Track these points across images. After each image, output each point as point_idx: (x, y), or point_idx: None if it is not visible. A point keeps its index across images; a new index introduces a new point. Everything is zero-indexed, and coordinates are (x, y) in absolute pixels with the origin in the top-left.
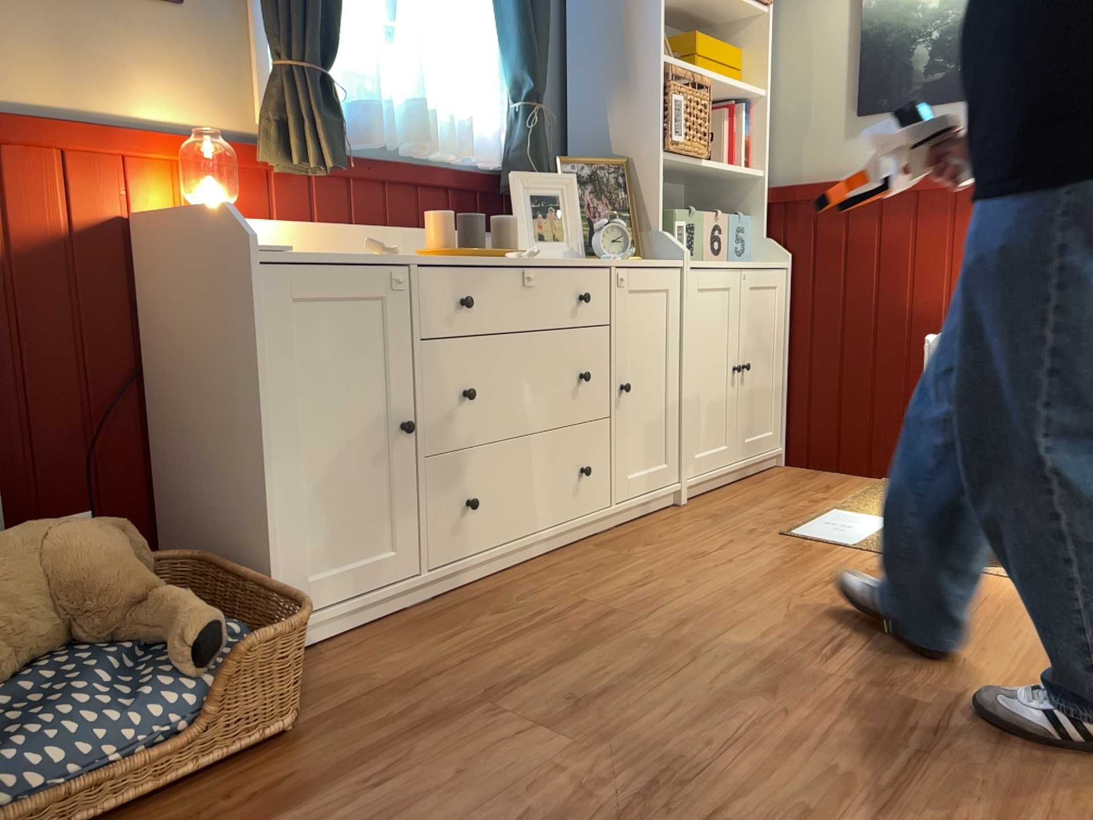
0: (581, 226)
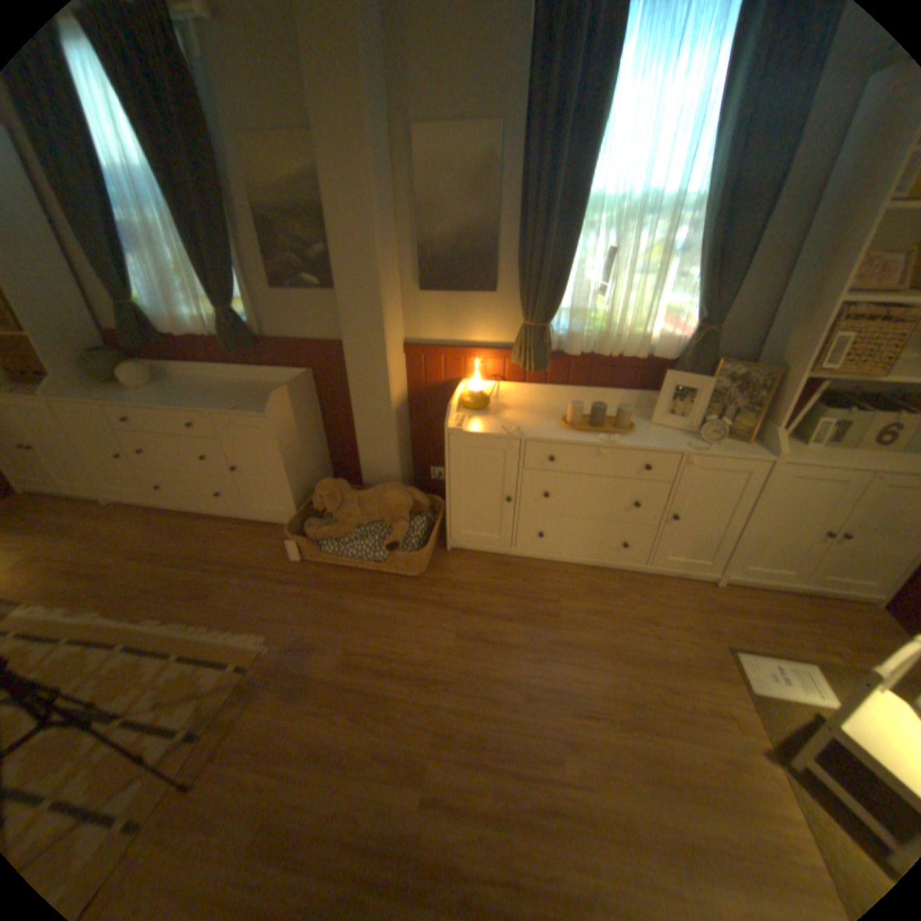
0: (702, 414)
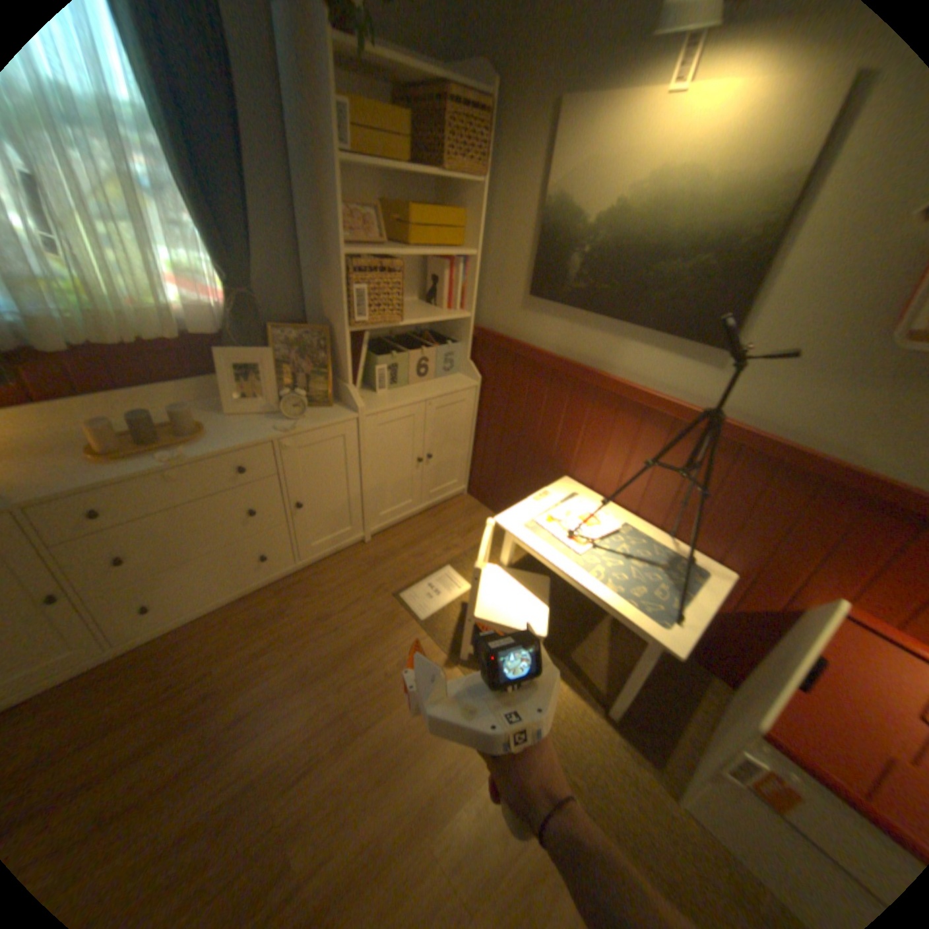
0: (274, 390)
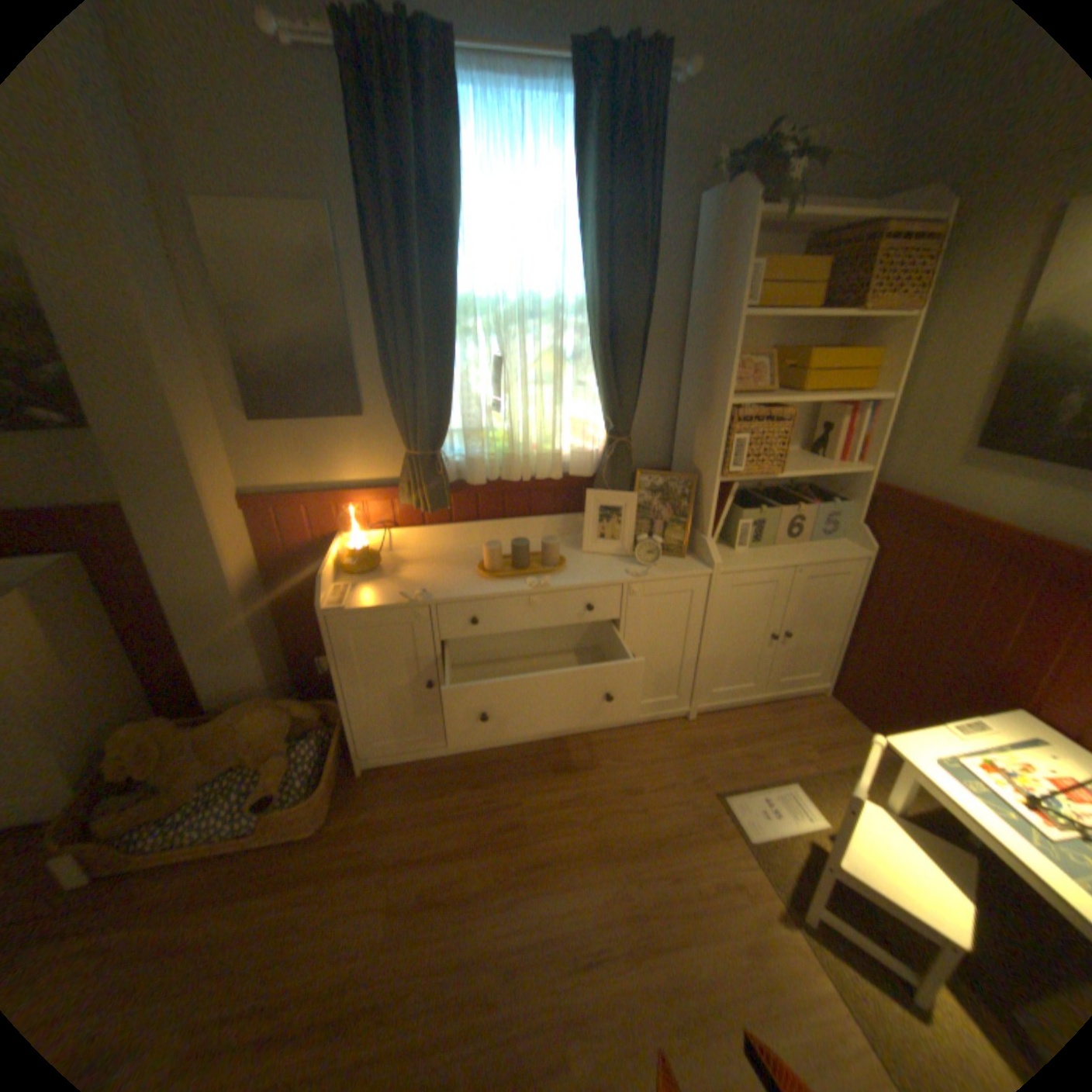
0: (632, 535)
